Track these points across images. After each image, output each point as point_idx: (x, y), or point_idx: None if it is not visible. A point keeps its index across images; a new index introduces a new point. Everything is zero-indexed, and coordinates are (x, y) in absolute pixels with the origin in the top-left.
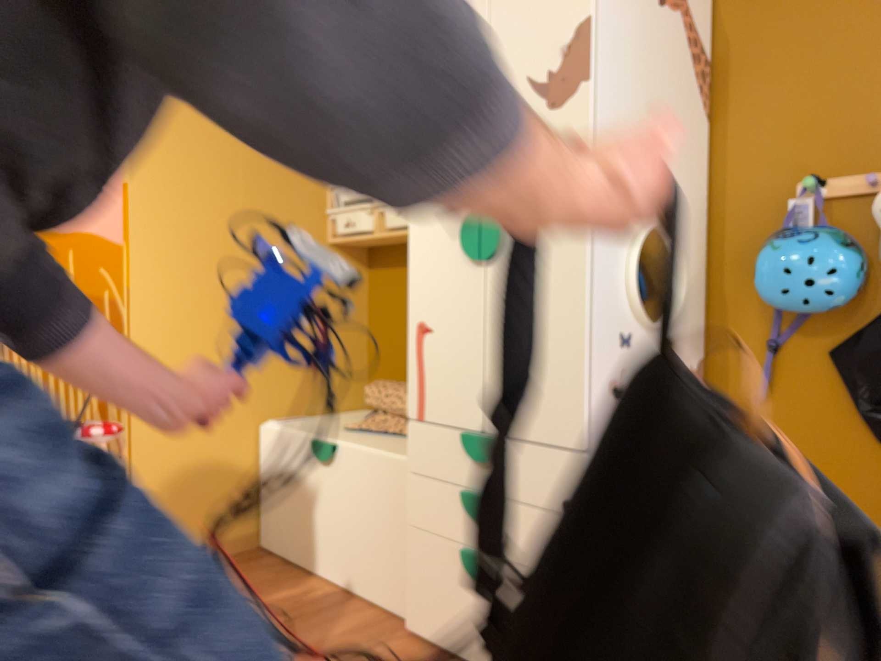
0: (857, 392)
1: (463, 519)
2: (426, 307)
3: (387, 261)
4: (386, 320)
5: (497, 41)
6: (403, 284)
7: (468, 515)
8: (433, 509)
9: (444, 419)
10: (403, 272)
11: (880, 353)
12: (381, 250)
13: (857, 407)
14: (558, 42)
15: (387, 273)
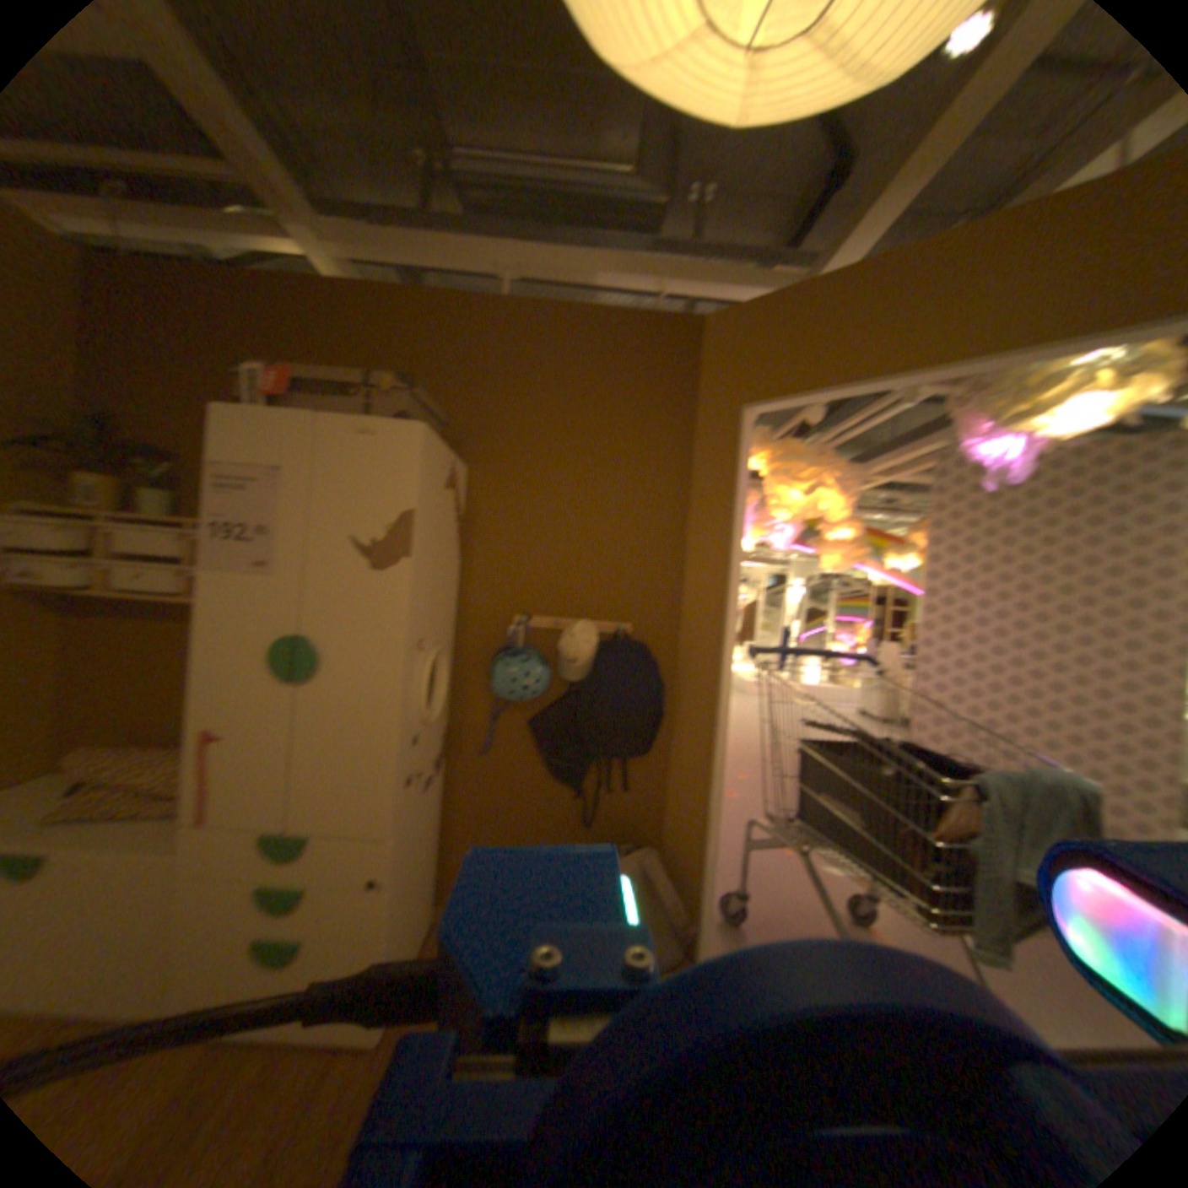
0: (539, 750)
1: (247, 919)
2: (208, 722)
3: (90, 615)
4: (86, 679)
5: (315, 496)
6: (117, 642)
7: (257, 916)
8: (207, 917)
9: (227, 829)
10: (117, 629)
11: (552, 727)
12: (81, 602)
13: (538, 759)
14: (377, 519)
15: (90, 628)
